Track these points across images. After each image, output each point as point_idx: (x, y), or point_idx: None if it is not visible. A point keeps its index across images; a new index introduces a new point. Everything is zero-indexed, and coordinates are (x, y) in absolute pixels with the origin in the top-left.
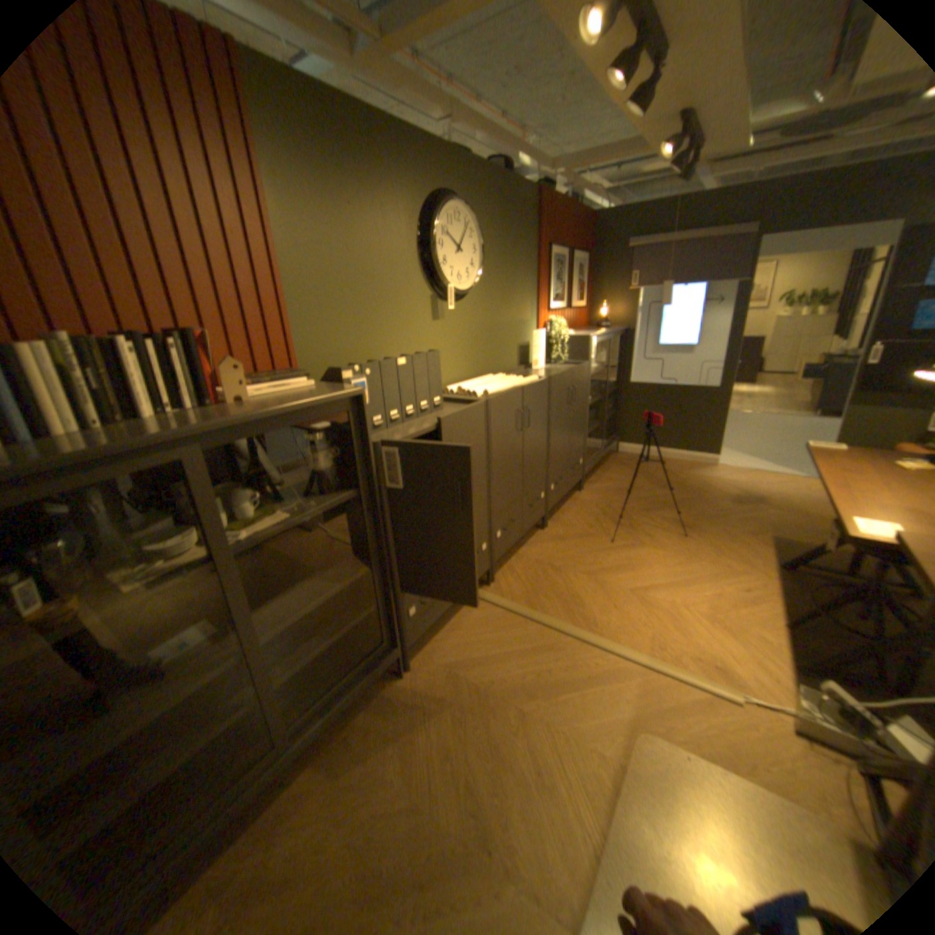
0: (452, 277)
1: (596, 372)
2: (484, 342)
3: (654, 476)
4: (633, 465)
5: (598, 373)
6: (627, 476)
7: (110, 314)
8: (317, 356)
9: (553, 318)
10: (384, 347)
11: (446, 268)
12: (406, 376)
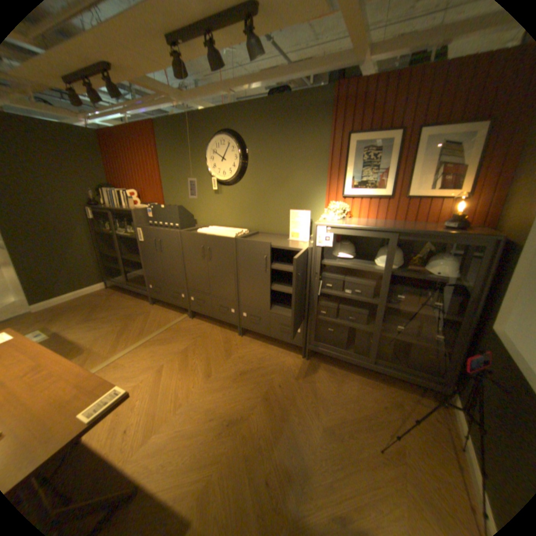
0: (219, 174)
1: (354, 268)
2: (253, 210)
3: (371, 435)
4: (404, 418)
5: (360, 270)
6: (360, 404)
7: (135, 186)
8: (170, 201)
9: (343, 203)
10: (191, 202)
11: (215, 169)
12: (164, 212)
